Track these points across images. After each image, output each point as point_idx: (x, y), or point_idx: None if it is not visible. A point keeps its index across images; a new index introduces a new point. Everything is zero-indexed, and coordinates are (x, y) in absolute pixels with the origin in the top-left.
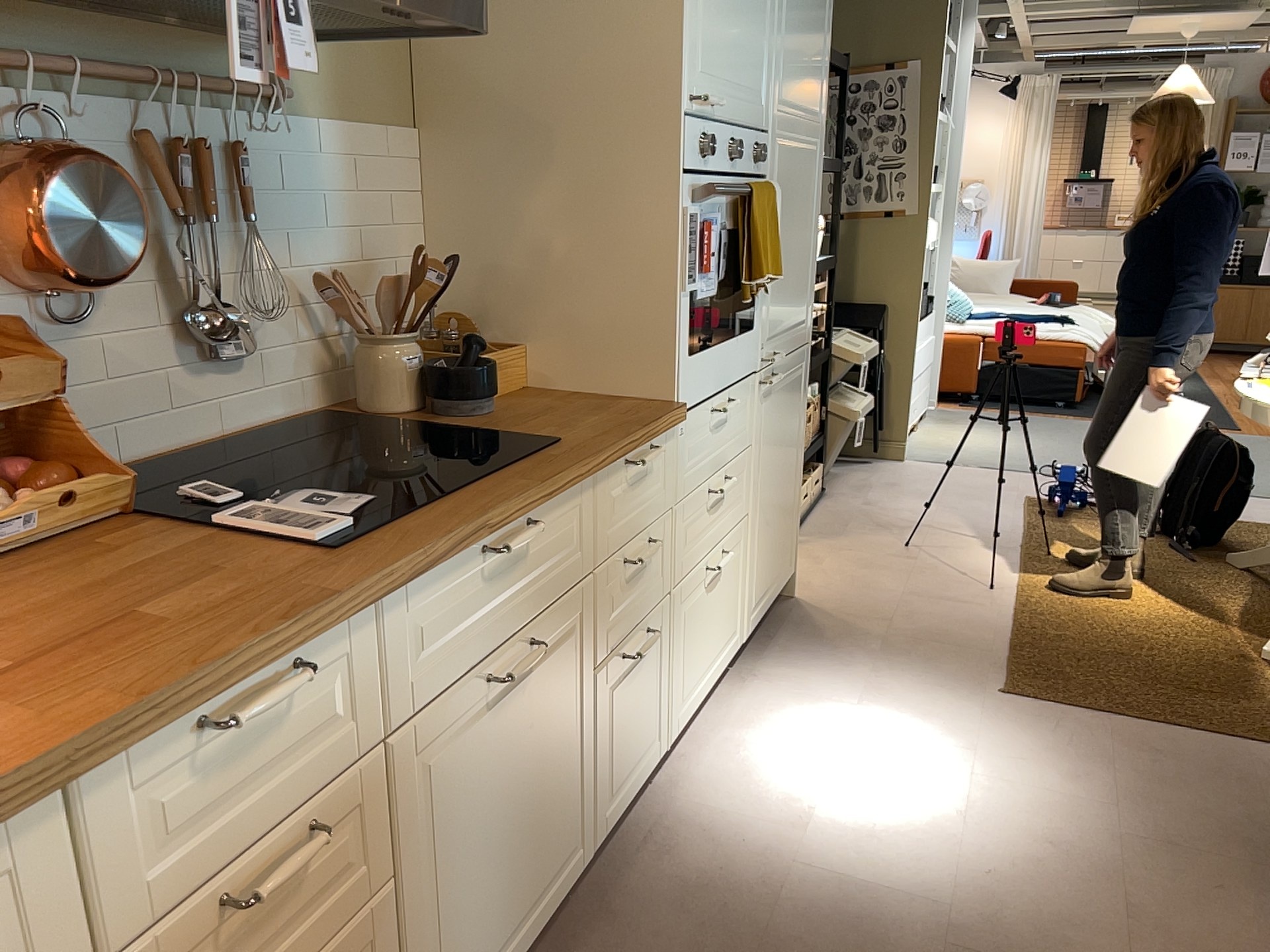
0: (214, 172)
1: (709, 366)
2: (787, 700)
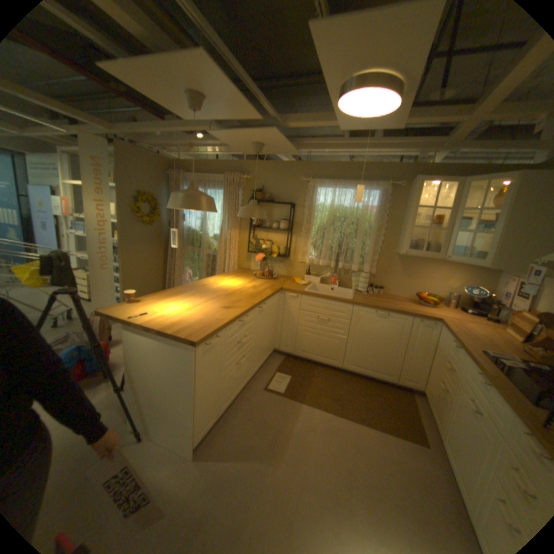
0: None
1: None
2: None
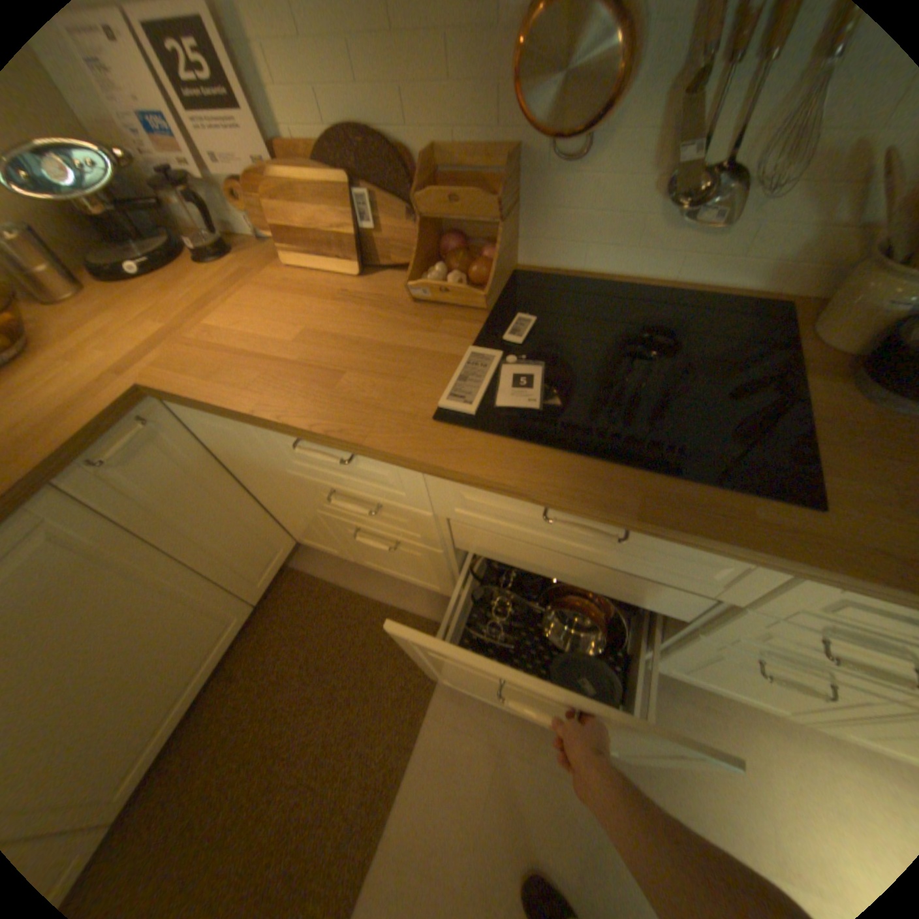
0: None
1: None
2: None
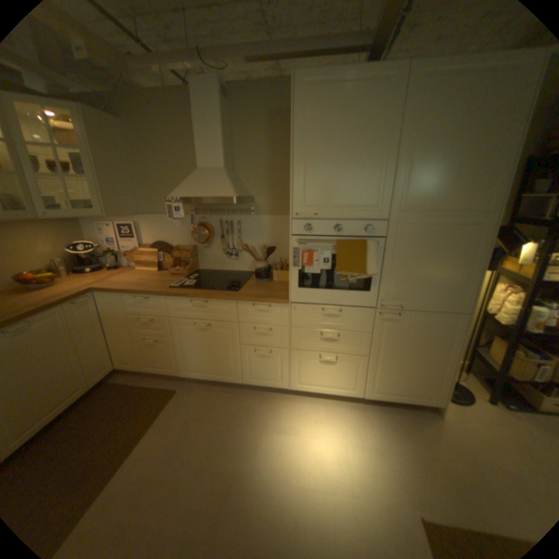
0: (234, 226)
1: (316, 294)
2: (352, 424)
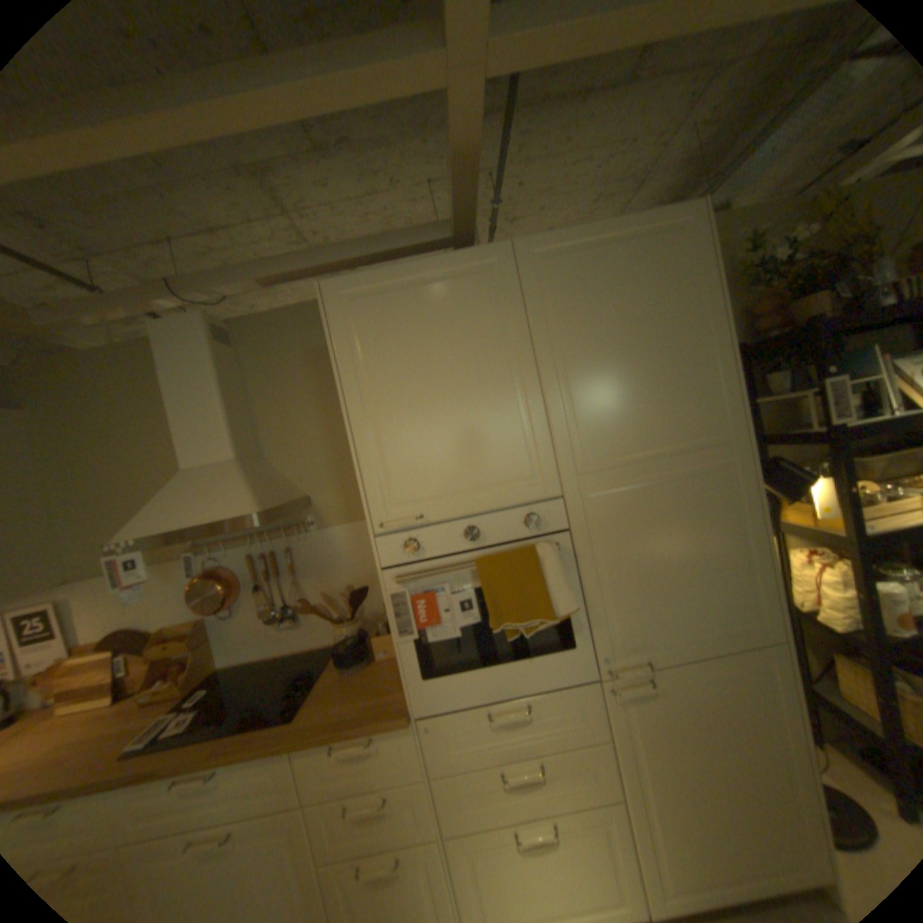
0: (278, 561)
1: (465, 686)
2: None
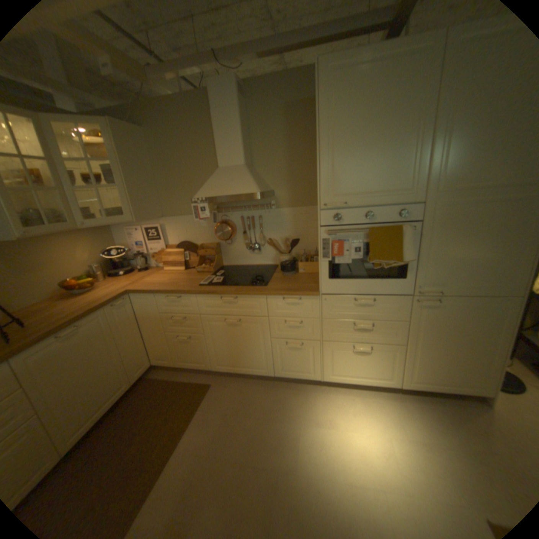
0: (255, 221)
1: (348, 284)
2: (393, 415)
